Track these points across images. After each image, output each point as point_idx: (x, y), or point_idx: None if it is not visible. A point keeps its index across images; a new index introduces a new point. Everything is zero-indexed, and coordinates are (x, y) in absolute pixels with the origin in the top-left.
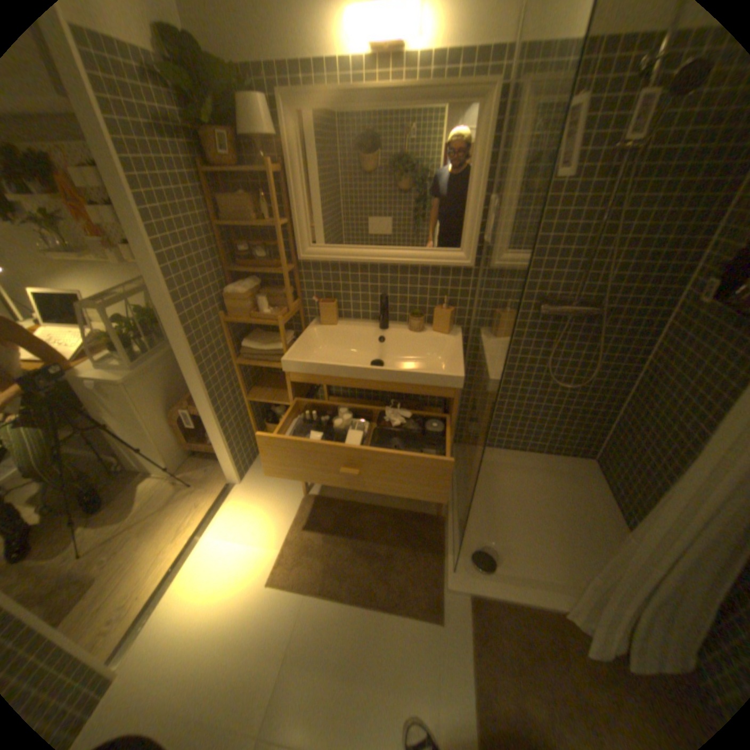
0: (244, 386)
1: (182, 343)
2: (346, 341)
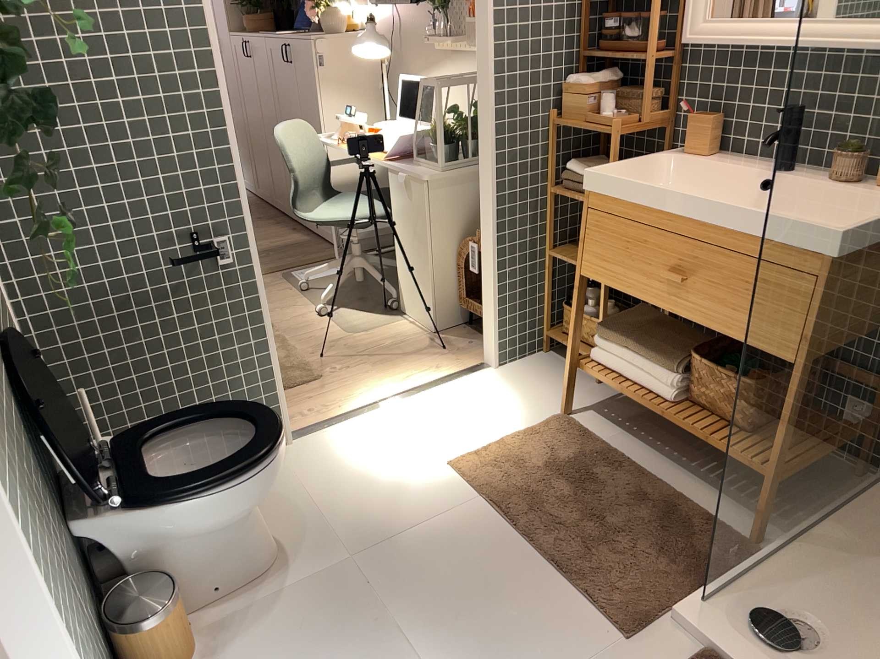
0: (550, 232)
1: (488, 132)
2: (710, 186)
